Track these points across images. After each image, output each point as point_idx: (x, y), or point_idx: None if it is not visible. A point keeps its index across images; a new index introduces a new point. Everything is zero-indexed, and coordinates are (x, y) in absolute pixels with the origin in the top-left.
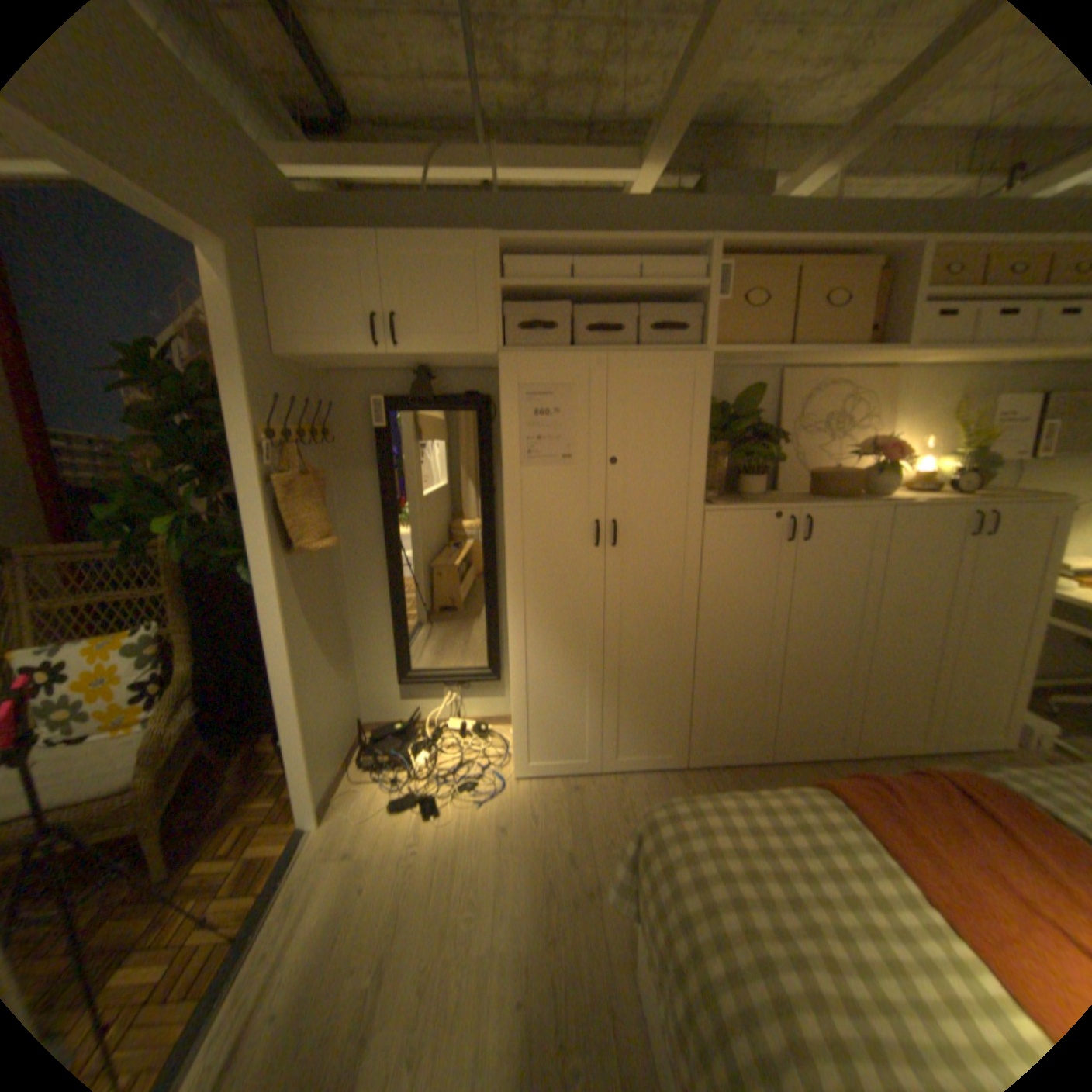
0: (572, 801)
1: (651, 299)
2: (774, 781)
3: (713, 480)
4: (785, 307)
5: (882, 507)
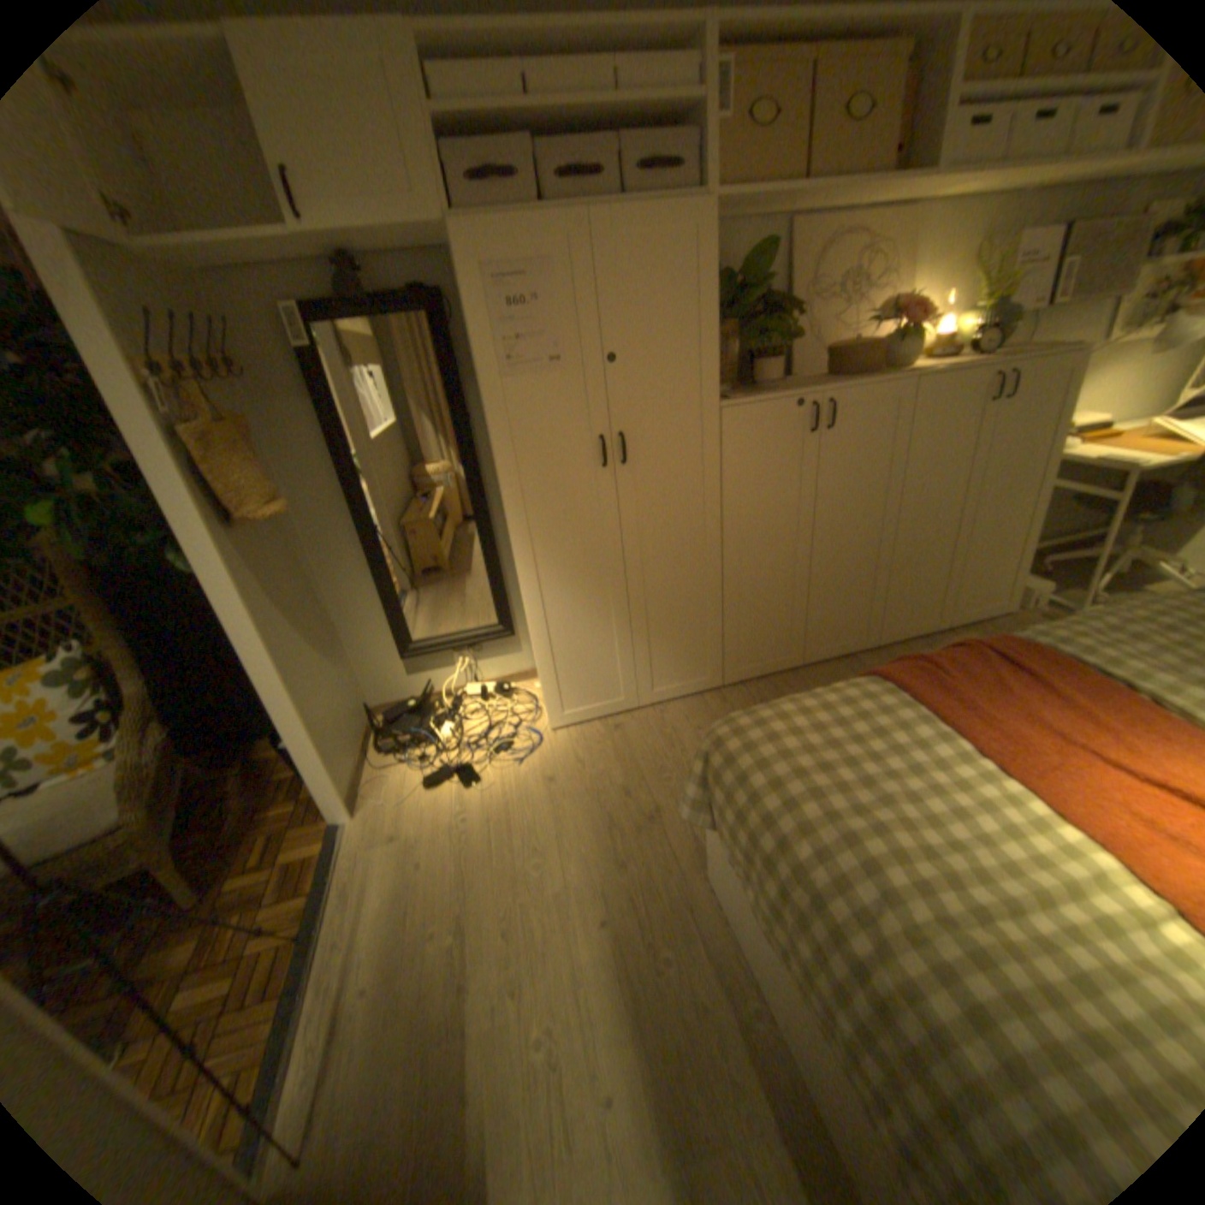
0: (614, 739)
1: (631, 125)
2: (806, 682)
3: (723, 372)
4: (797, 127)
5: (906, 380)
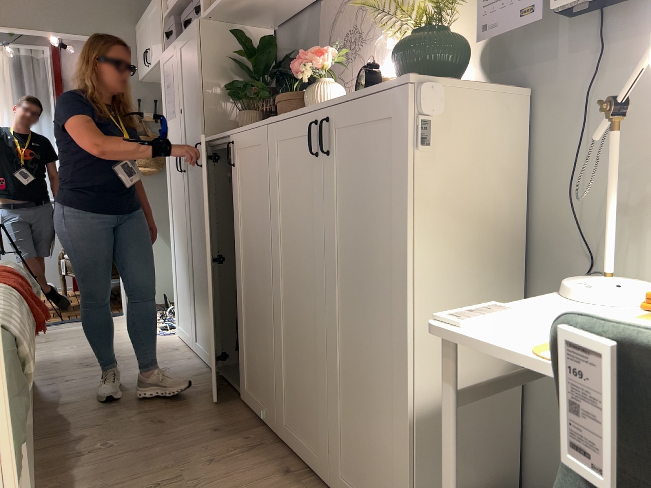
0: (163, 350)
1: None
2: (219, 405)
3: None
4: None
5: (261, 126)
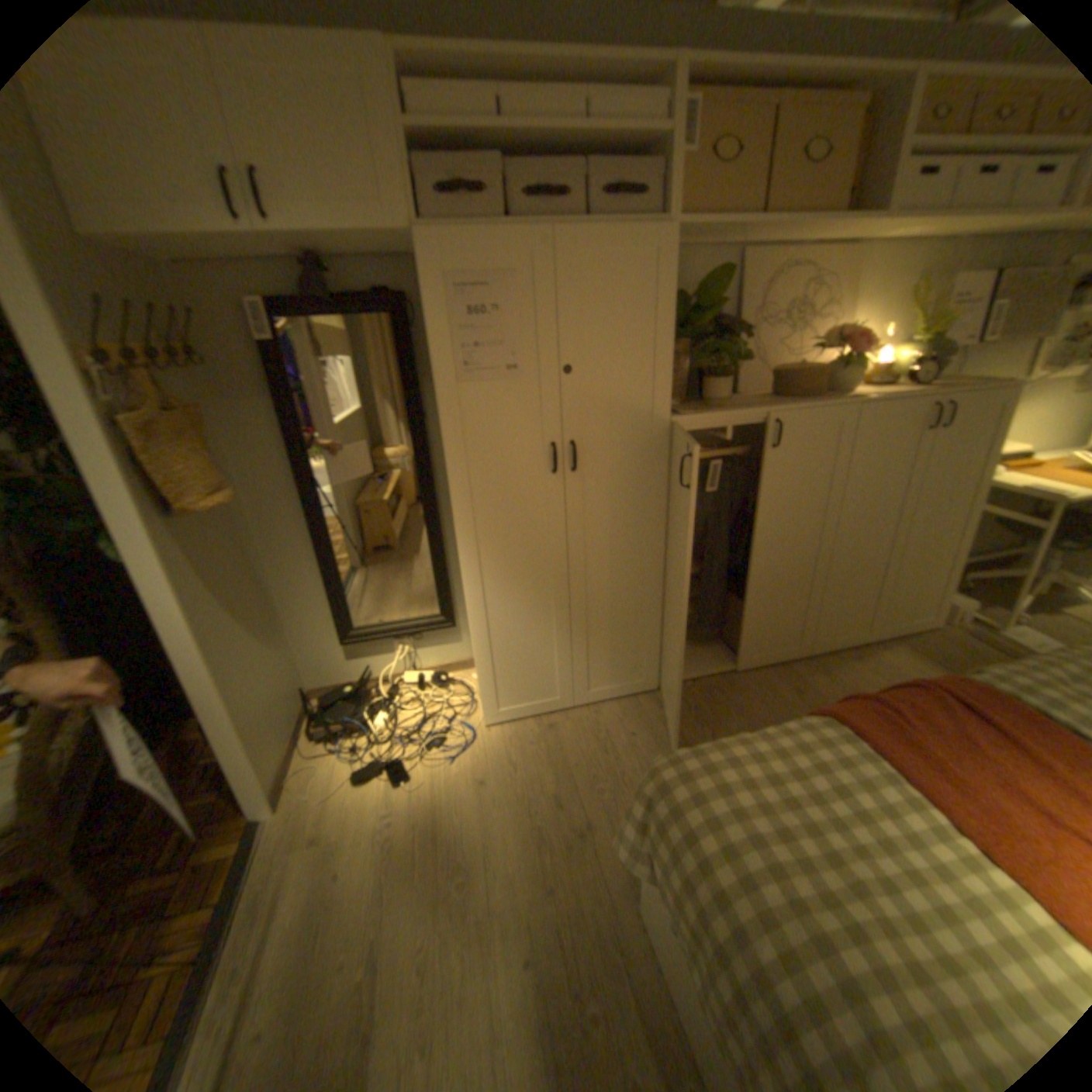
0: (547, 741)
1: (599, 151)
2: (740, 689)
3: (673, 386)
4: (756, 163)
5: (849, 405)
